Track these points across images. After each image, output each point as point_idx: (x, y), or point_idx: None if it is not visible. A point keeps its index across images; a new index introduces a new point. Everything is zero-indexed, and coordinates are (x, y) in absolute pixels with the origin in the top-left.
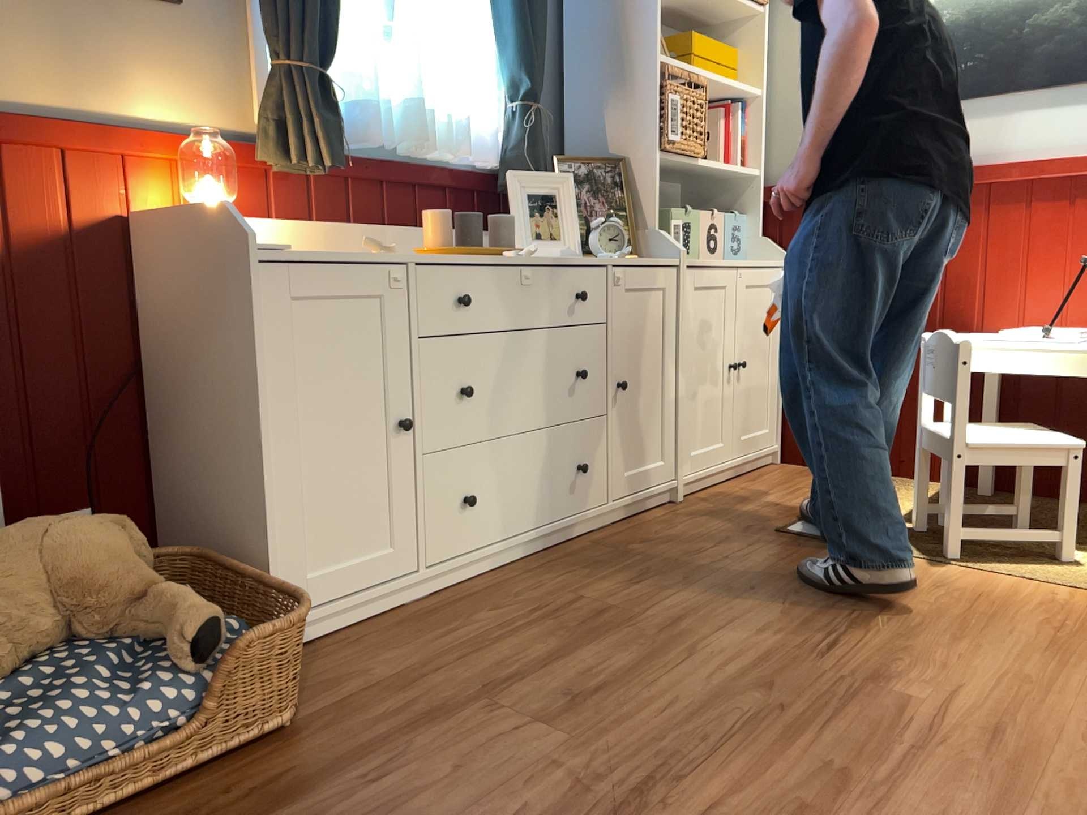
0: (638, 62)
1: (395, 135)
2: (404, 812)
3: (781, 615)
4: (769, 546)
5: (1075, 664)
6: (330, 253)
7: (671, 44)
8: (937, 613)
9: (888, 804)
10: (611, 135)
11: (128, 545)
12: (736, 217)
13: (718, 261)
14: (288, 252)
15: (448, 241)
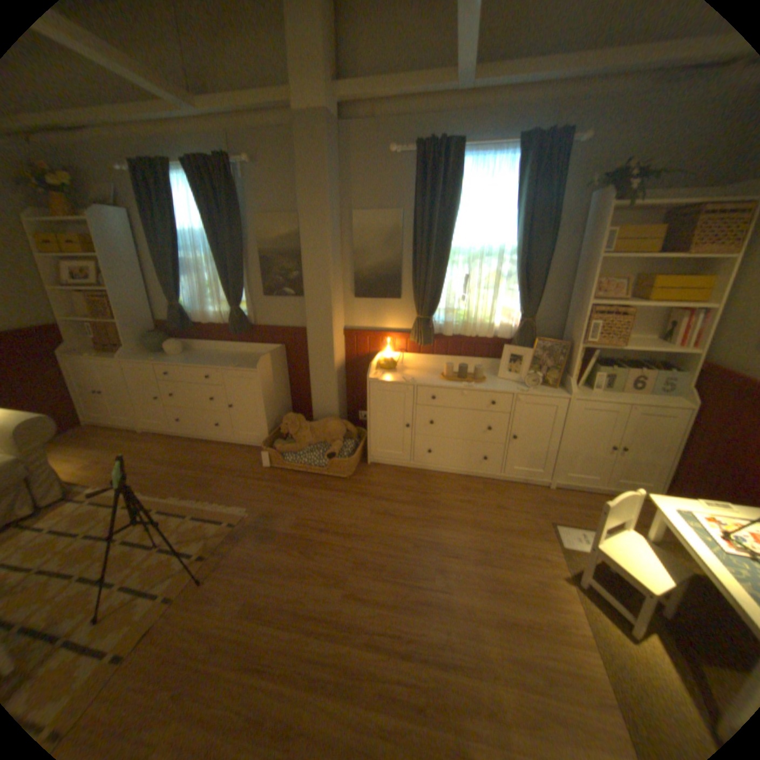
0: (584, 302)
1: (462, 331)
2: (332, 506)
3: (468, 542)
4: (530, 526)
5: (499, 632)
6: (395, 379)
7: (647, 279)
8: (512, 586)
9: (376, 581)
10: (573, 330)
11: (343, 430)
12: (684, 372)
13: (628, 398)
14: (383, 378)
15: (449, 375)
